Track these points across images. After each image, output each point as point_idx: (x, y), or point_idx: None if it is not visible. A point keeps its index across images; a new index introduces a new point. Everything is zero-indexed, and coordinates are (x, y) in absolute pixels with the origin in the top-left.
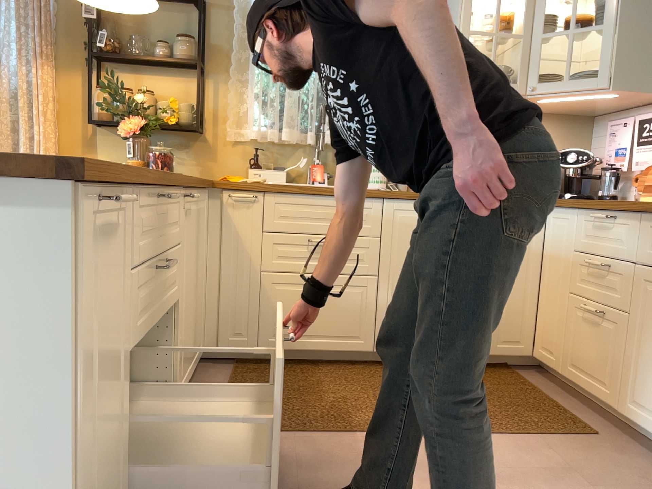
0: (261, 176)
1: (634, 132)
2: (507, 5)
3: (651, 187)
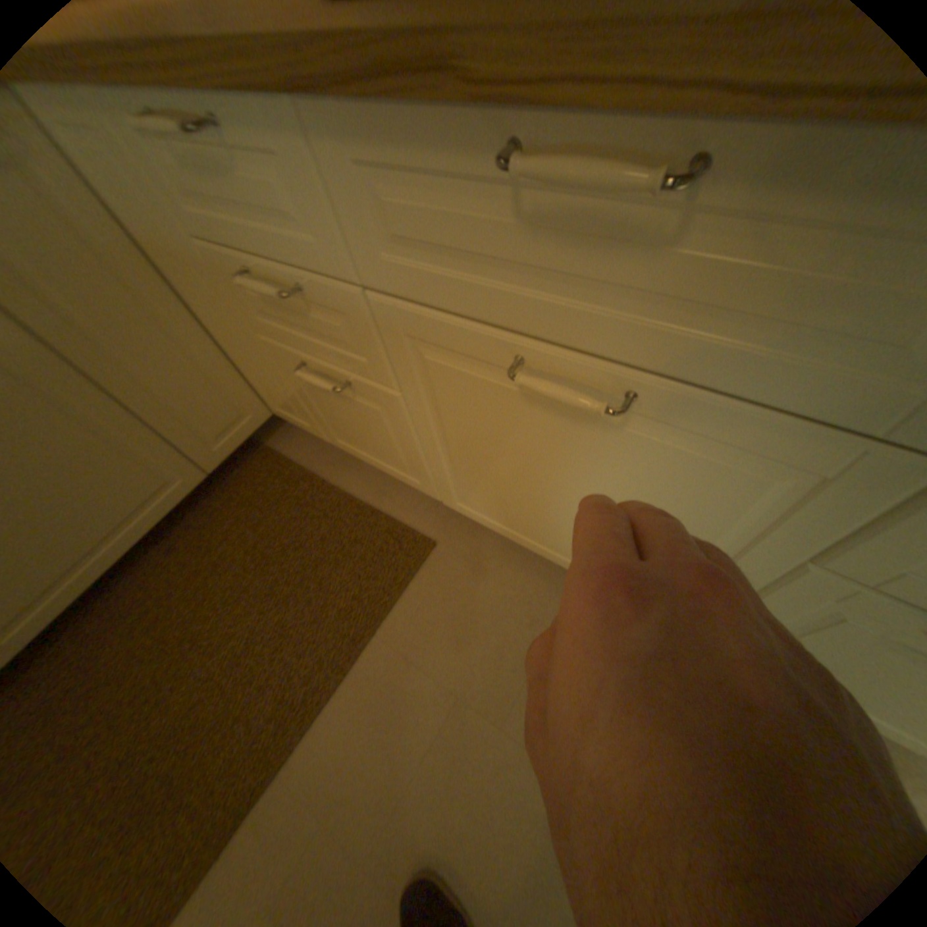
0: None
1: None
2: None
3: None
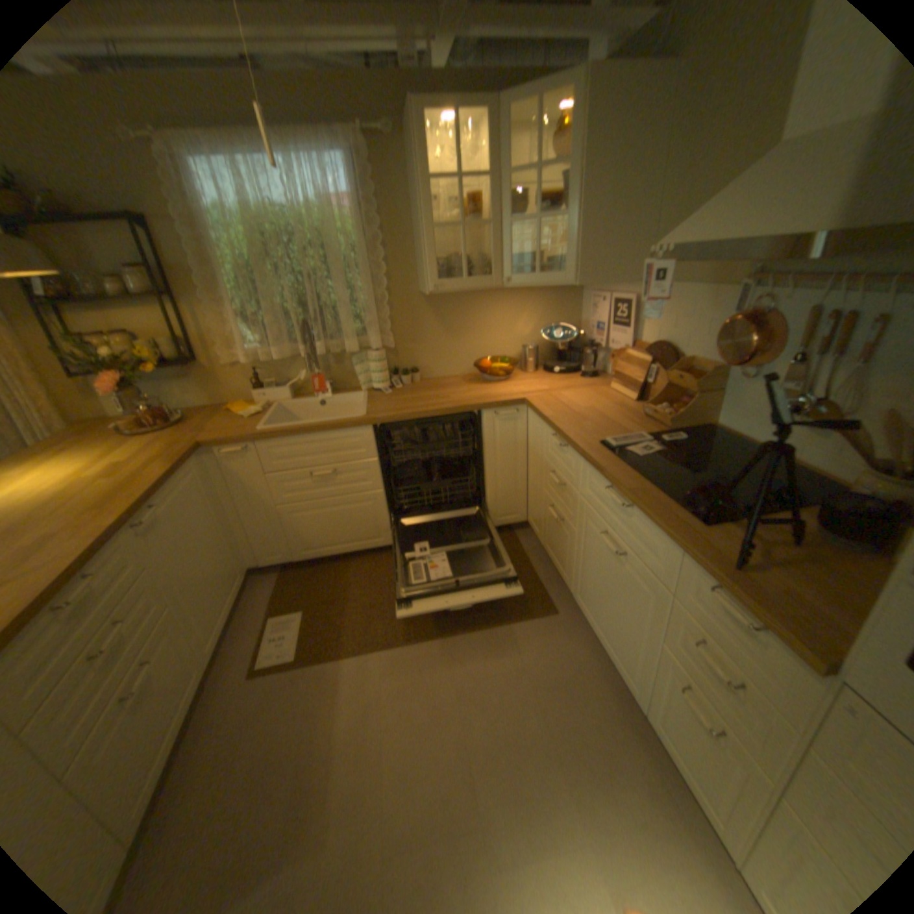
0: (265, 398)
1: (609, 310)
2: (478, 175)
3: (618, 375)
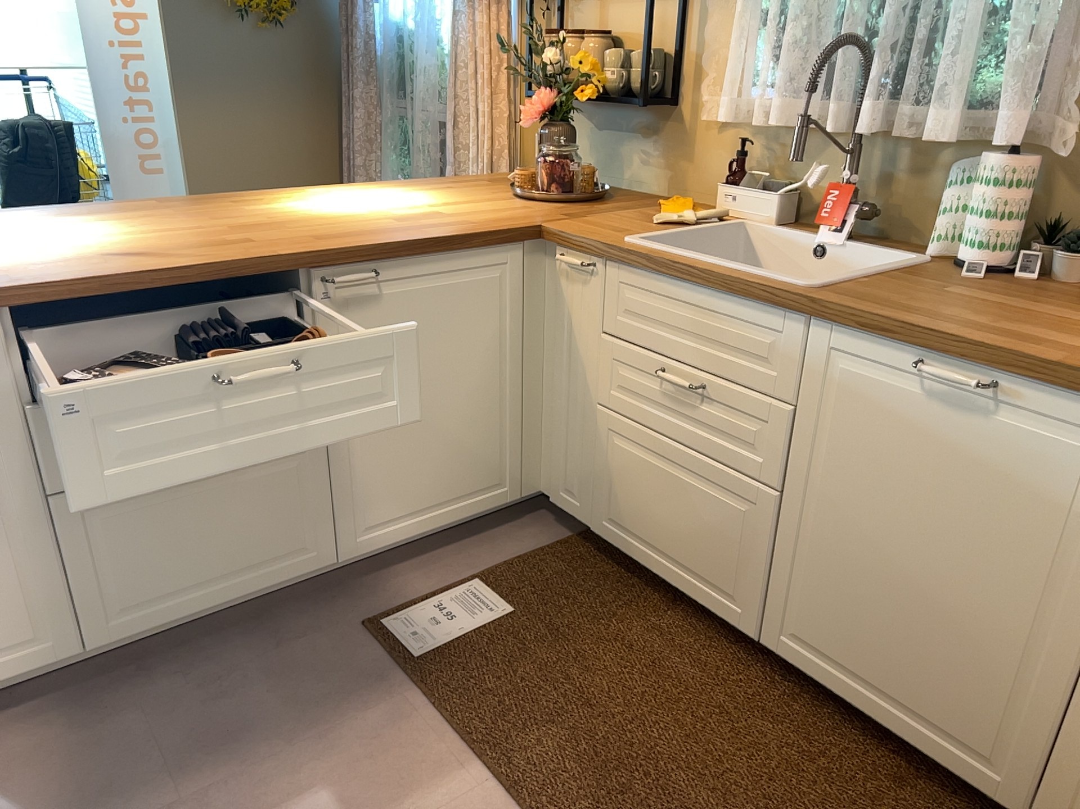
0: (733, 204)
1: None
2: None
3: None
